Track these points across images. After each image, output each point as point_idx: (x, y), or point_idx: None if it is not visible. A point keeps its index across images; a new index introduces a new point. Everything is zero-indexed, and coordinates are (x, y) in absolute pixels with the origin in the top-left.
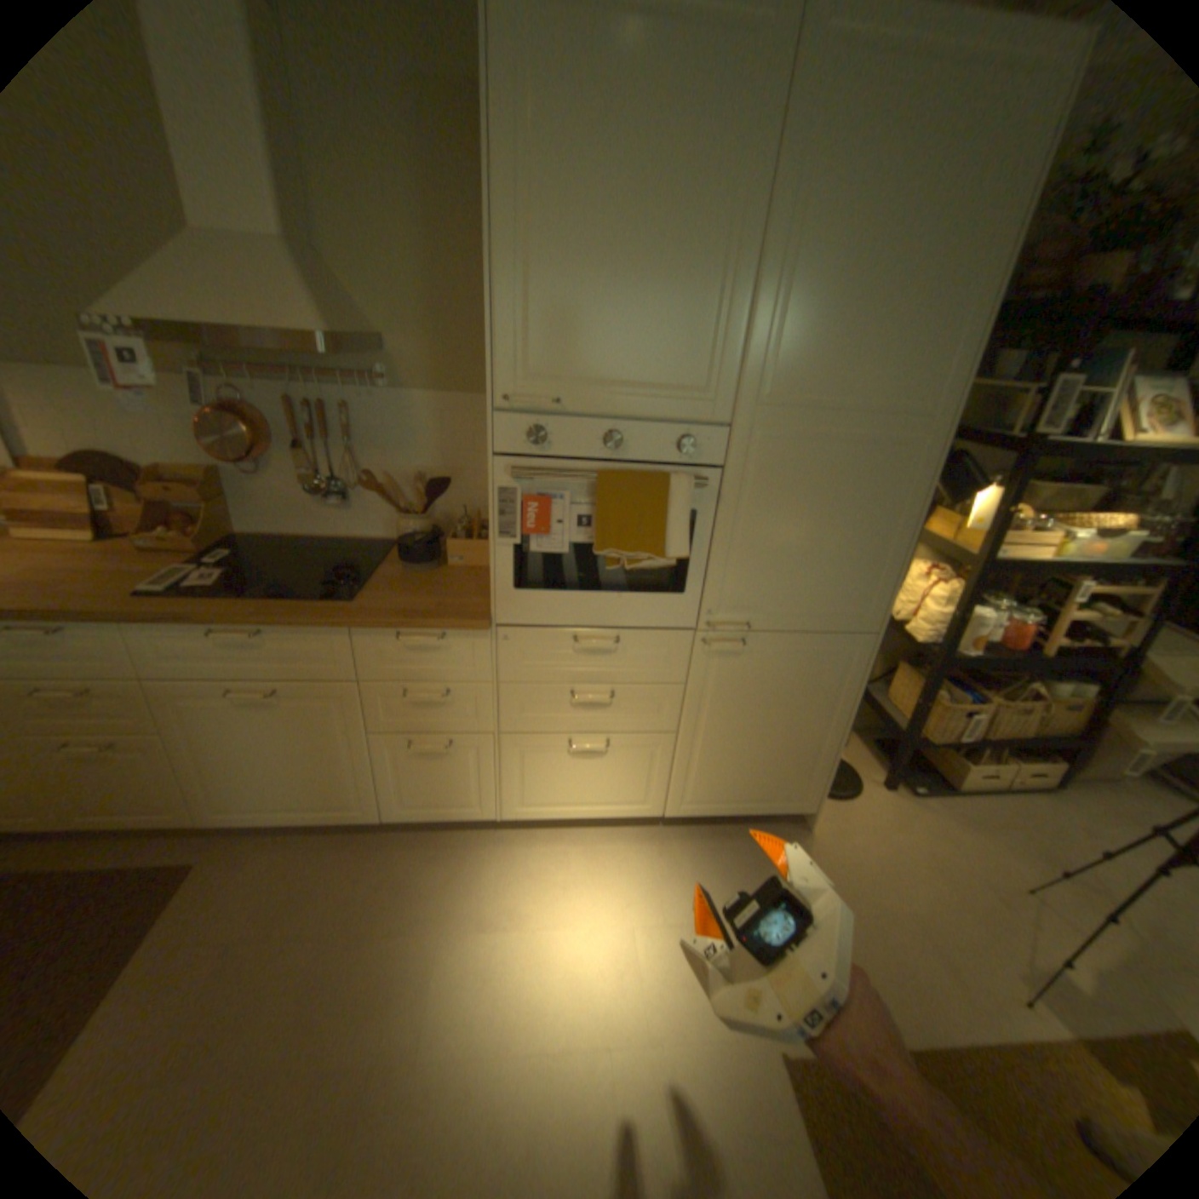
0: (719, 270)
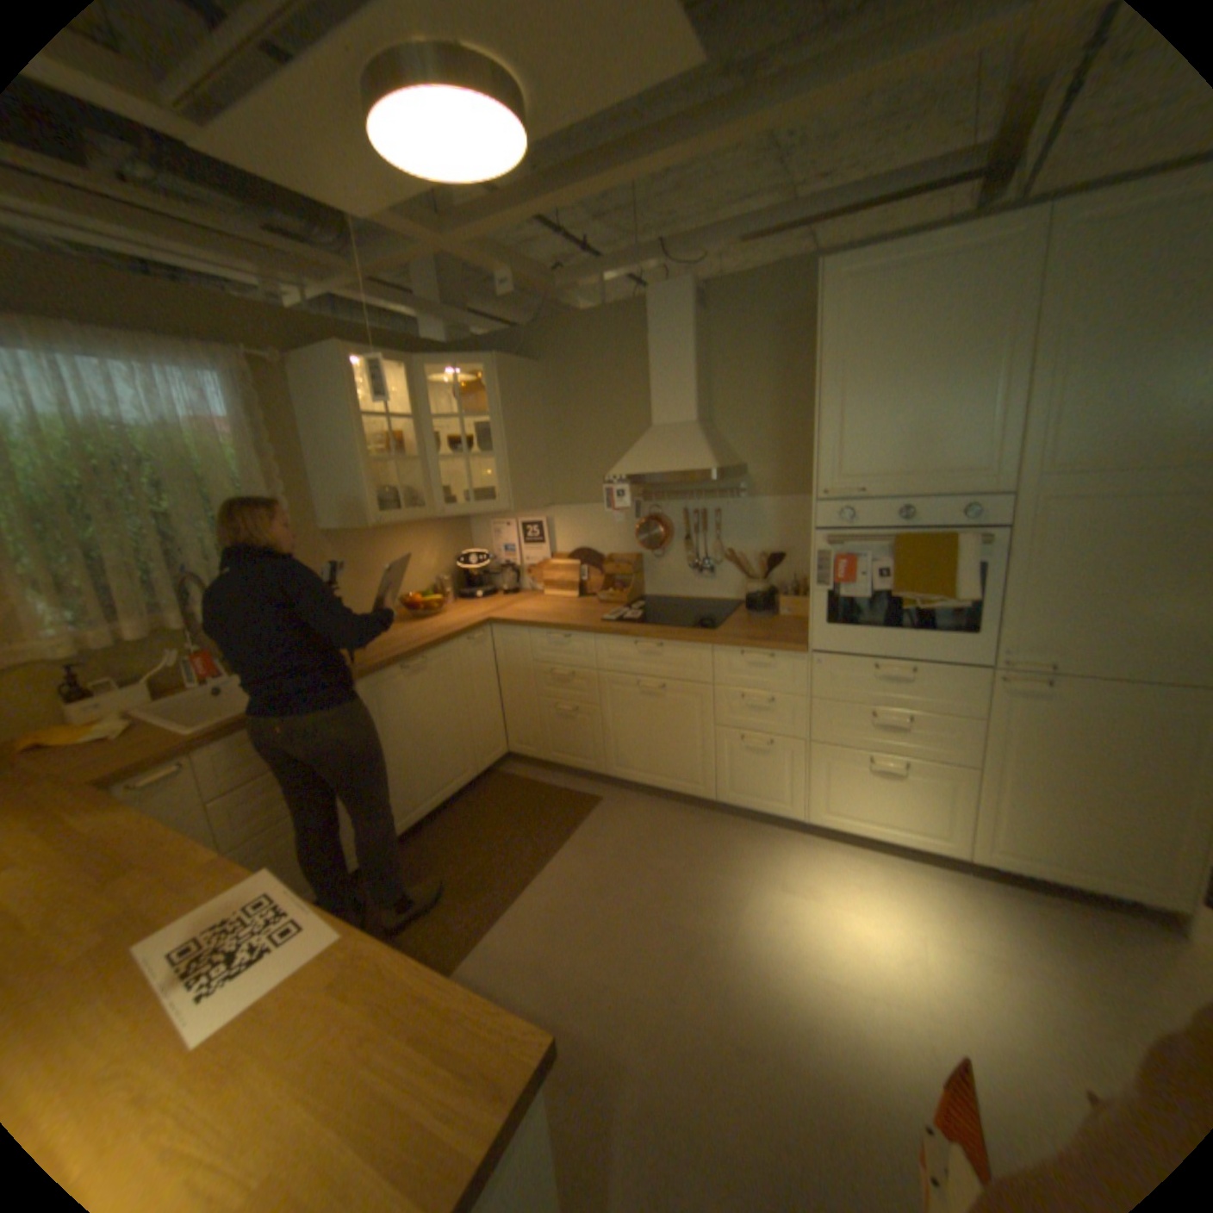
0: (992, 386)
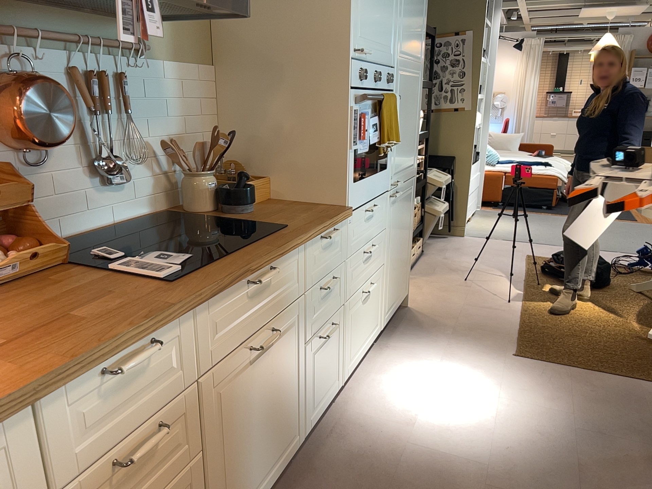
0: None
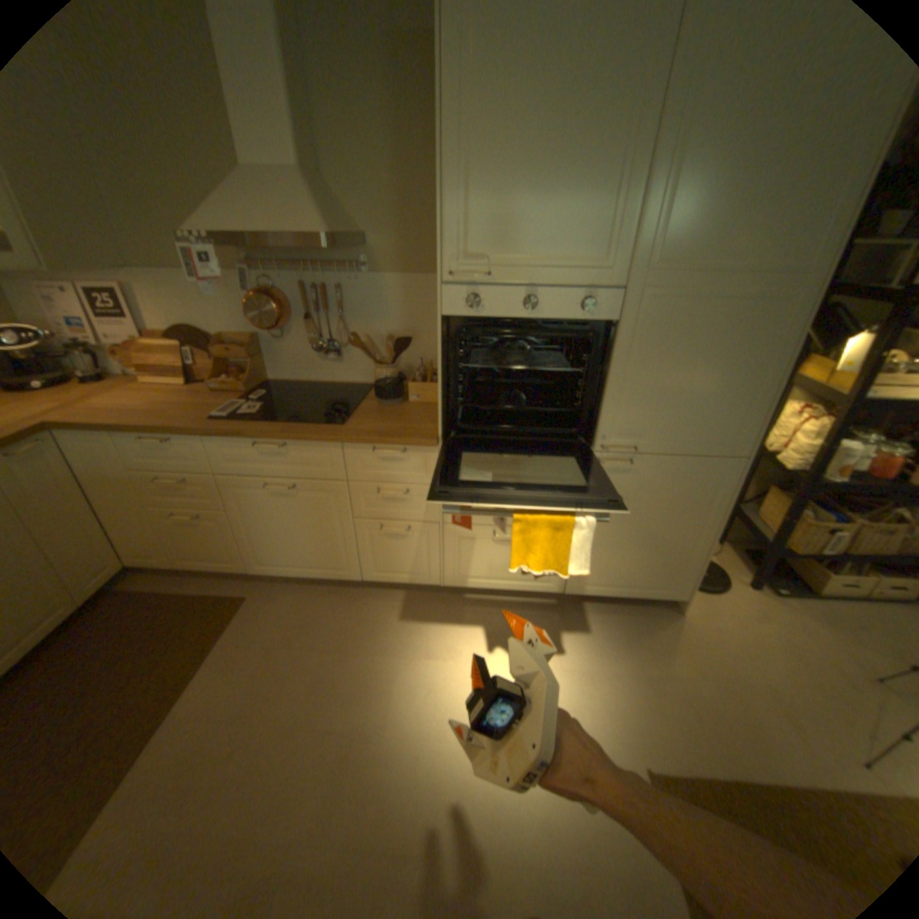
0: (620, 160)
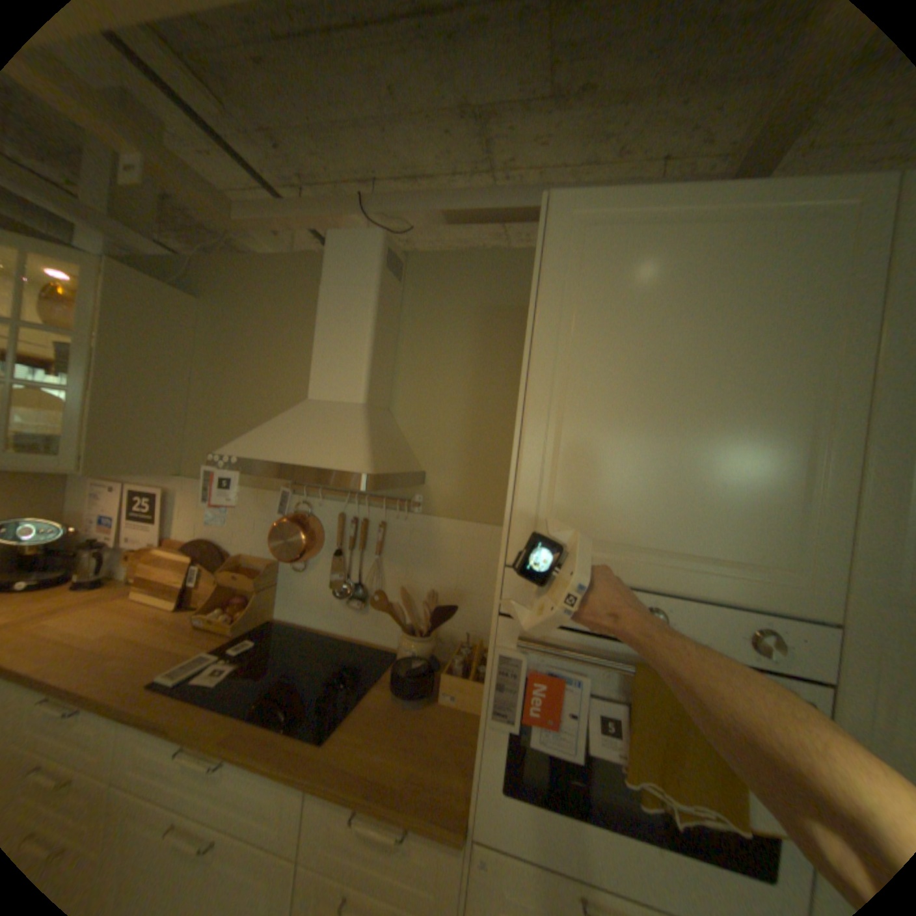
0: (810, 432)
